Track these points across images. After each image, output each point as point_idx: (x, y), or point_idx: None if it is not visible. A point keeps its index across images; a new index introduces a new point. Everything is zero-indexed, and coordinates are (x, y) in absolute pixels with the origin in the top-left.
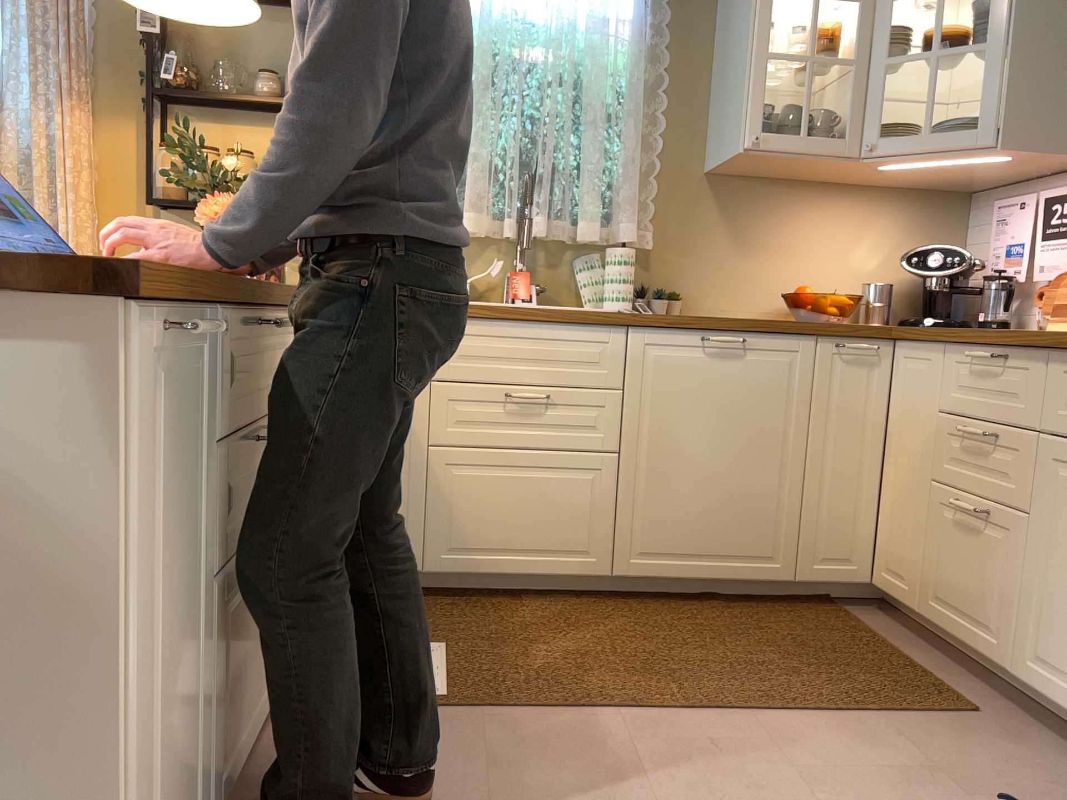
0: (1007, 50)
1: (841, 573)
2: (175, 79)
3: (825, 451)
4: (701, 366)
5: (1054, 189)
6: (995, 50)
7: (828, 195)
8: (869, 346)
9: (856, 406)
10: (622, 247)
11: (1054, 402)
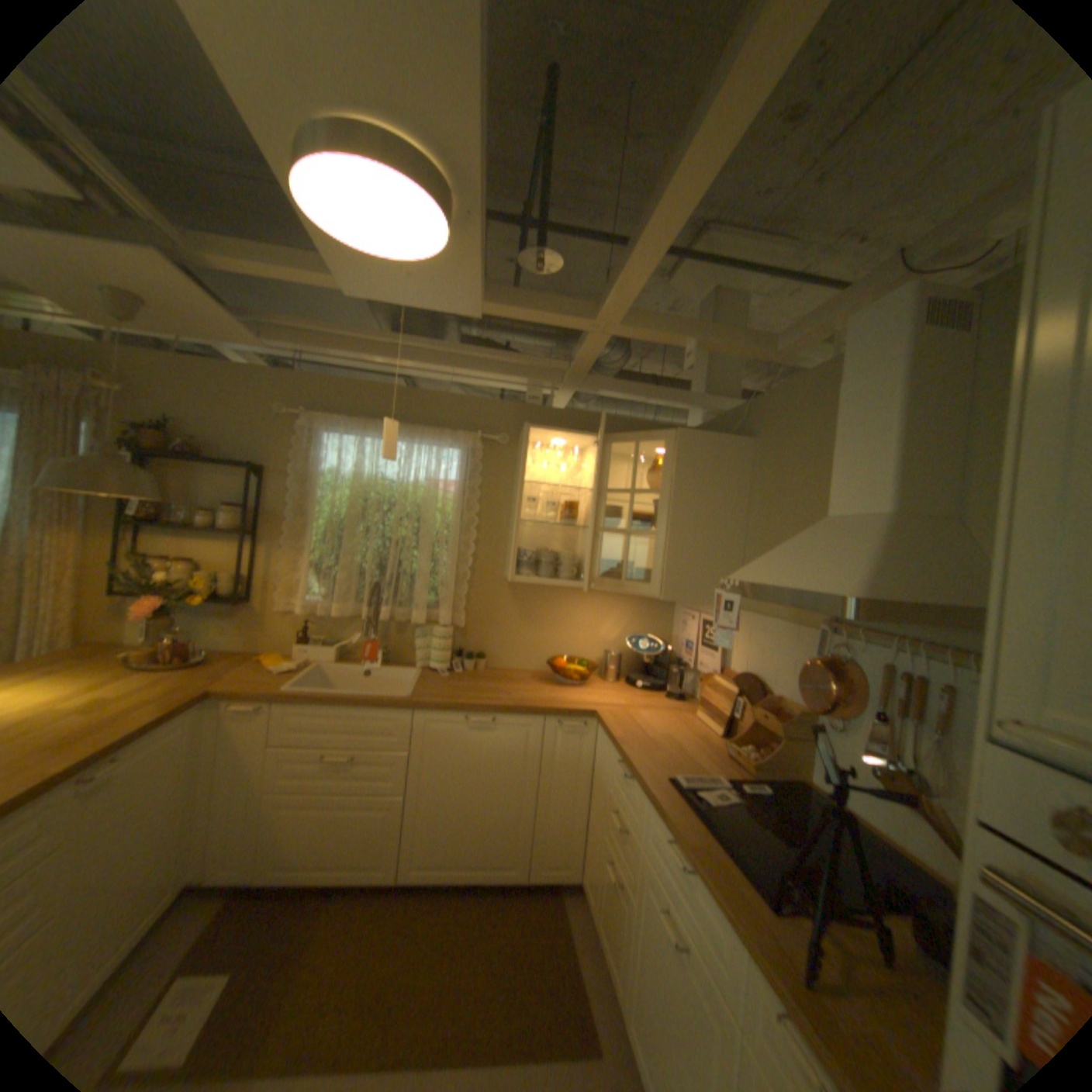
0: (668, 538)
1: (560, 880)
2: (135, 514)
3: (549, 795)
4: (464, 738)
5: (707, 617)
6: (660, 538)
7: (585, 593)
8: (578, 726)
9: (572, 764)
10: (441, 629)
11: (649, 834)
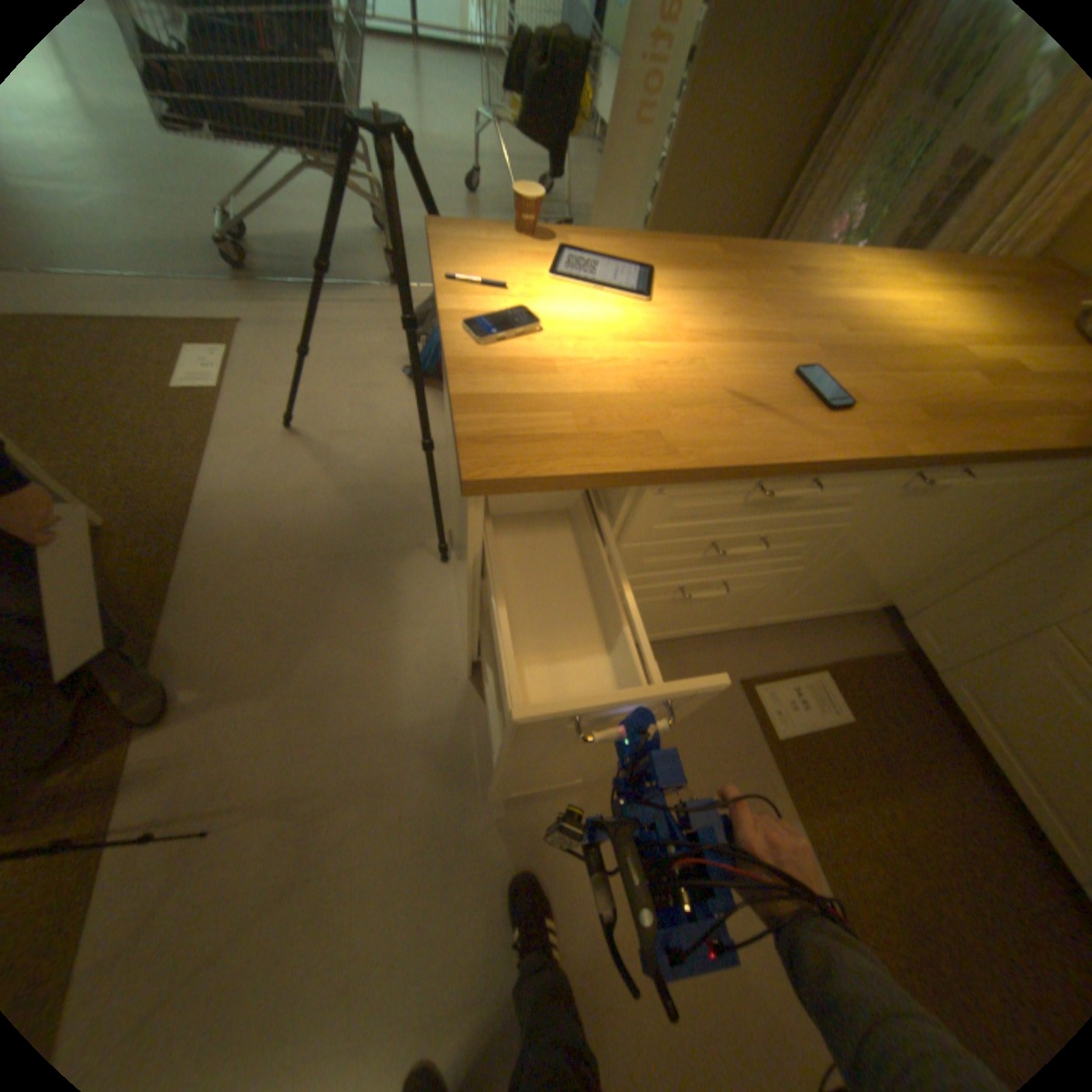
0: None
1: None
2: None
3: None
4: None
5: None
6: None
7: None
8: None
9: None
10: None
11: None
